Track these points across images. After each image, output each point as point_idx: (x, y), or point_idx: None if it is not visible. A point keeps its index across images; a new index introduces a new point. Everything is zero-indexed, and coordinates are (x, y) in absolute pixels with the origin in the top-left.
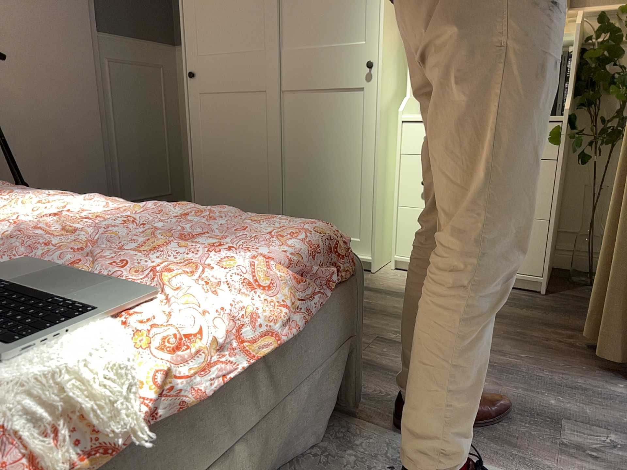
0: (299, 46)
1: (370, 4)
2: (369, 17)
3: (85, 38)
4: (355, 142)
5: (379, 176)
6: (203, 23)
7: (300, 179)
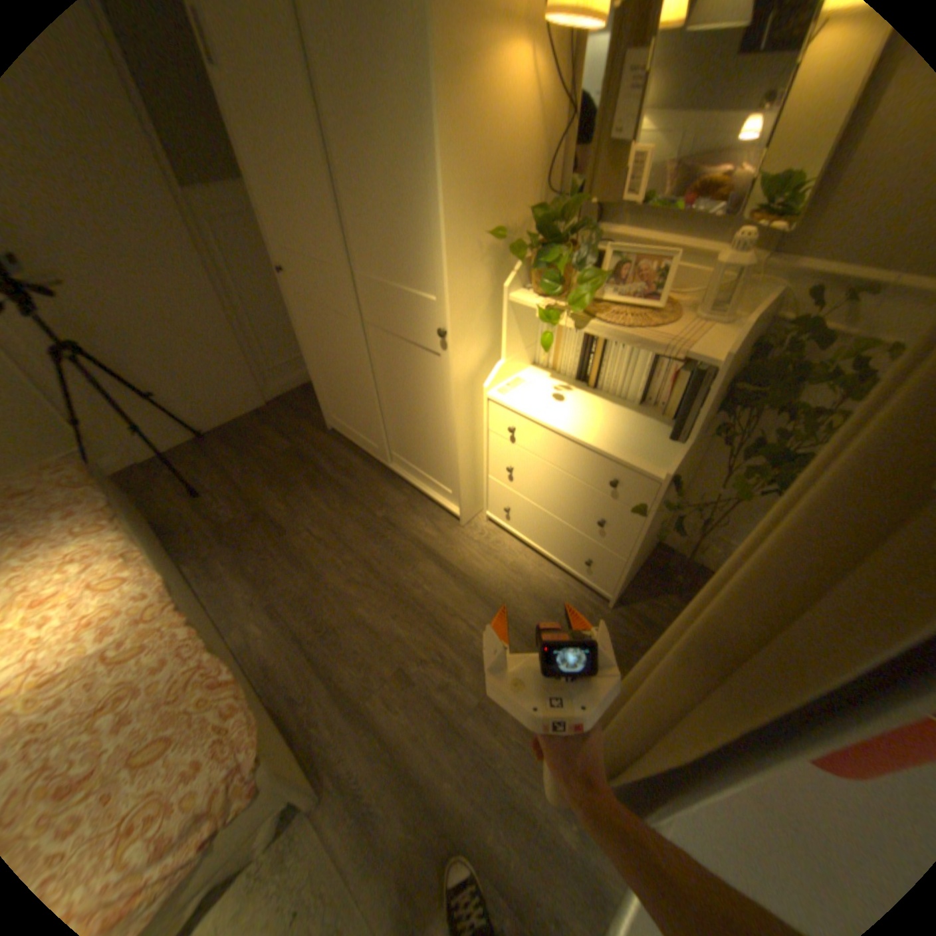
0: (370, 274)
1: (436, 248)
2: (437, 266)
3: (163, 206)
4: (439, 408)
5: (463, 451)
6: (270, 206)
7: (397, 417)
